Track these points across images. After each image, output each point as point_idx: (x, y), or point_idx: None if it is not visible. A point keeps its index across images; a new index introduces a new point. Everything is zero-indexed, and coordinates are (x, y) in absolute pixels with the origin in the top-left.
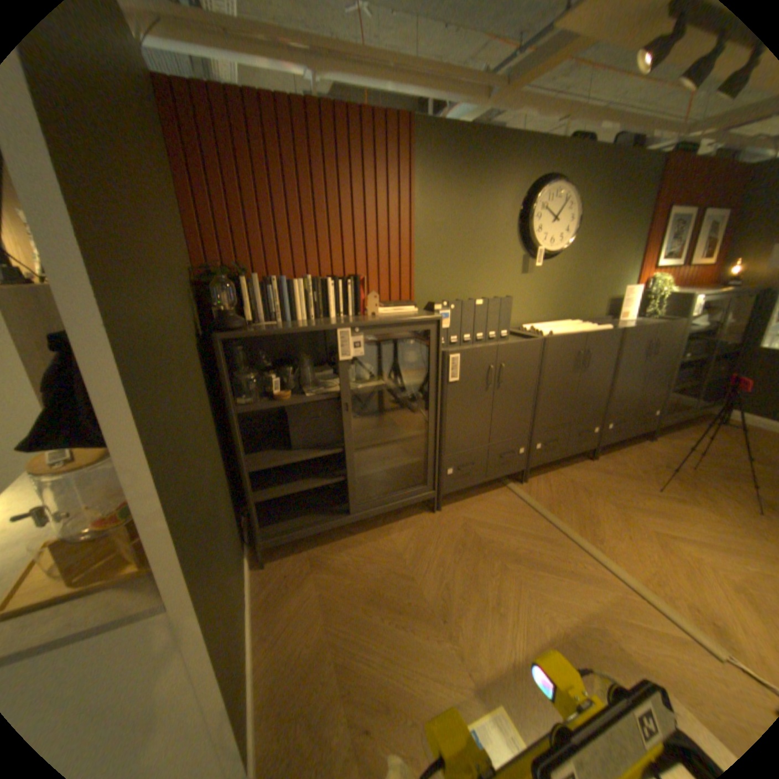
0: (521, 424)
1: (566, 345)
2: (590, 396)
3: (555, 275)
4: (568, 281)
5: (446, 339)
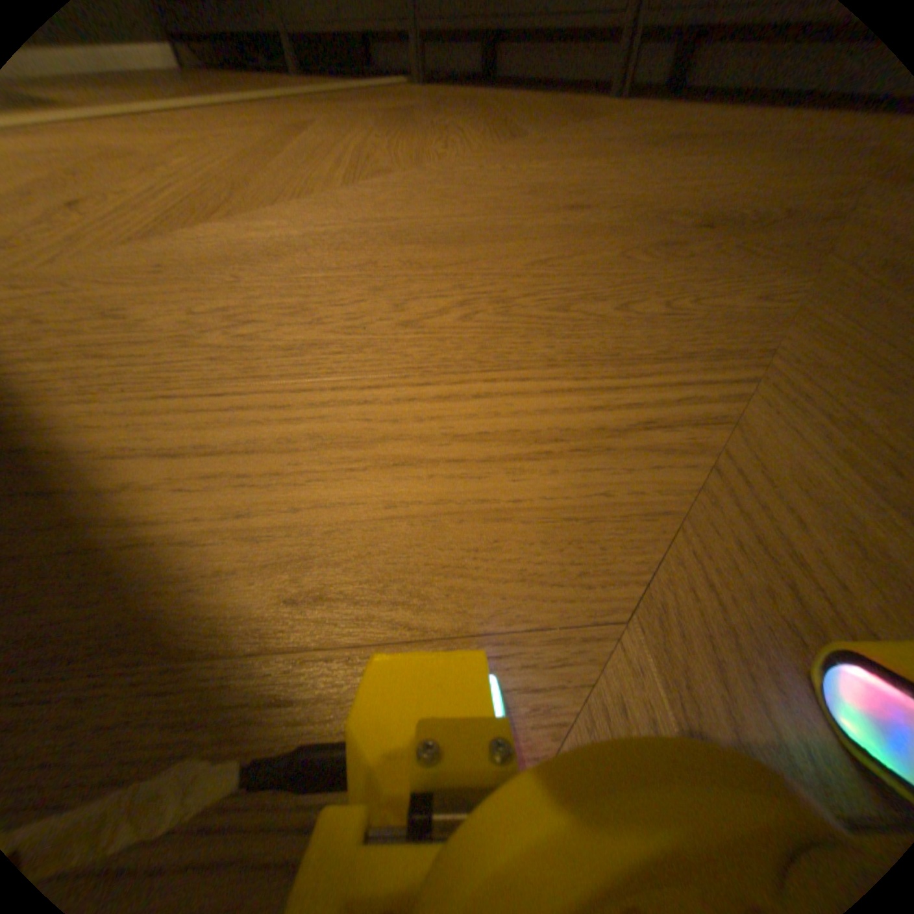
0: None
1: None
2: None
3: None
4: None
5: None
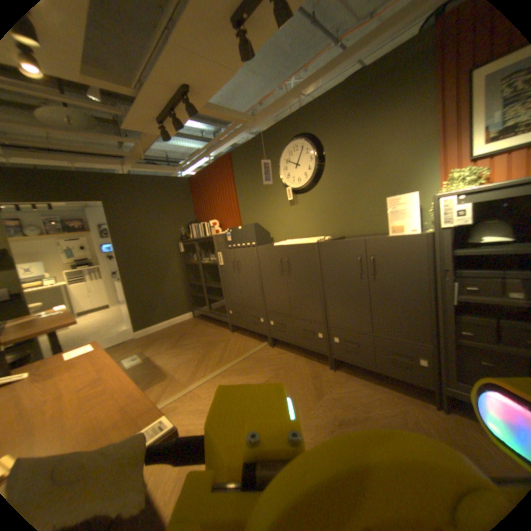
0: (257, 299)
1: (270, 252)
2: (303, 297)
3: (317, 201)
4: (330, 203)
5: (232, 245)
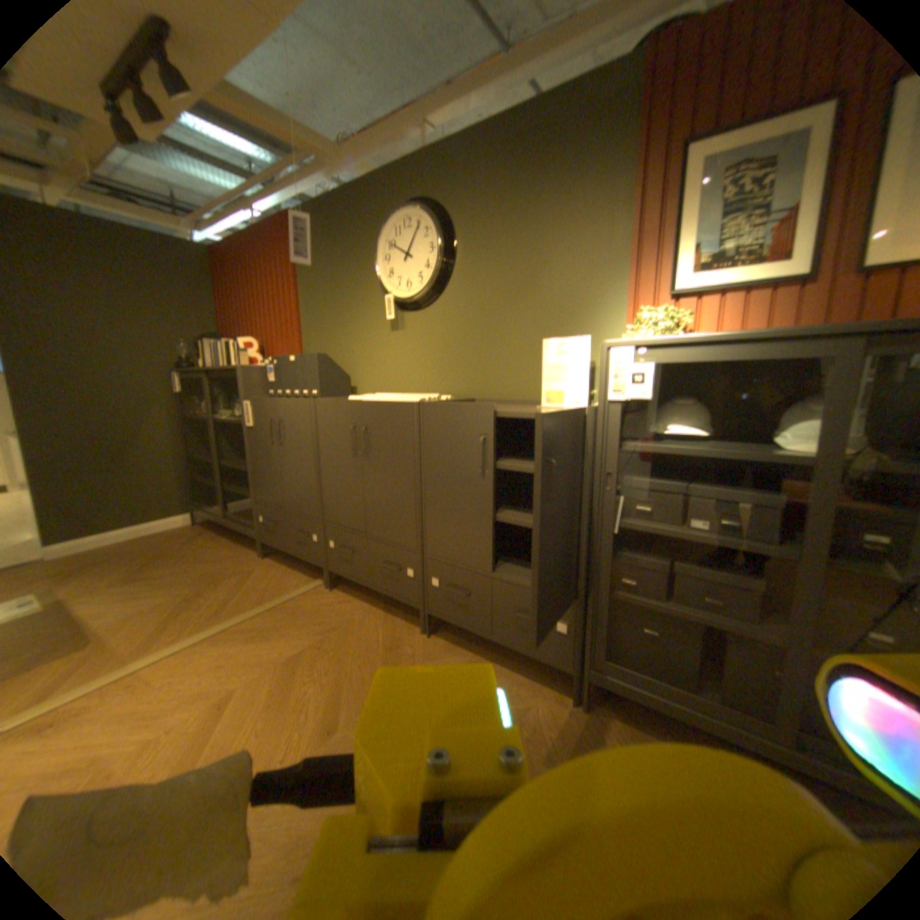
0: (309, 498)
1: (337, 410)
2: (386, 501)
3: (436, 328)
4: (458, 335)
5: (276, 390)
